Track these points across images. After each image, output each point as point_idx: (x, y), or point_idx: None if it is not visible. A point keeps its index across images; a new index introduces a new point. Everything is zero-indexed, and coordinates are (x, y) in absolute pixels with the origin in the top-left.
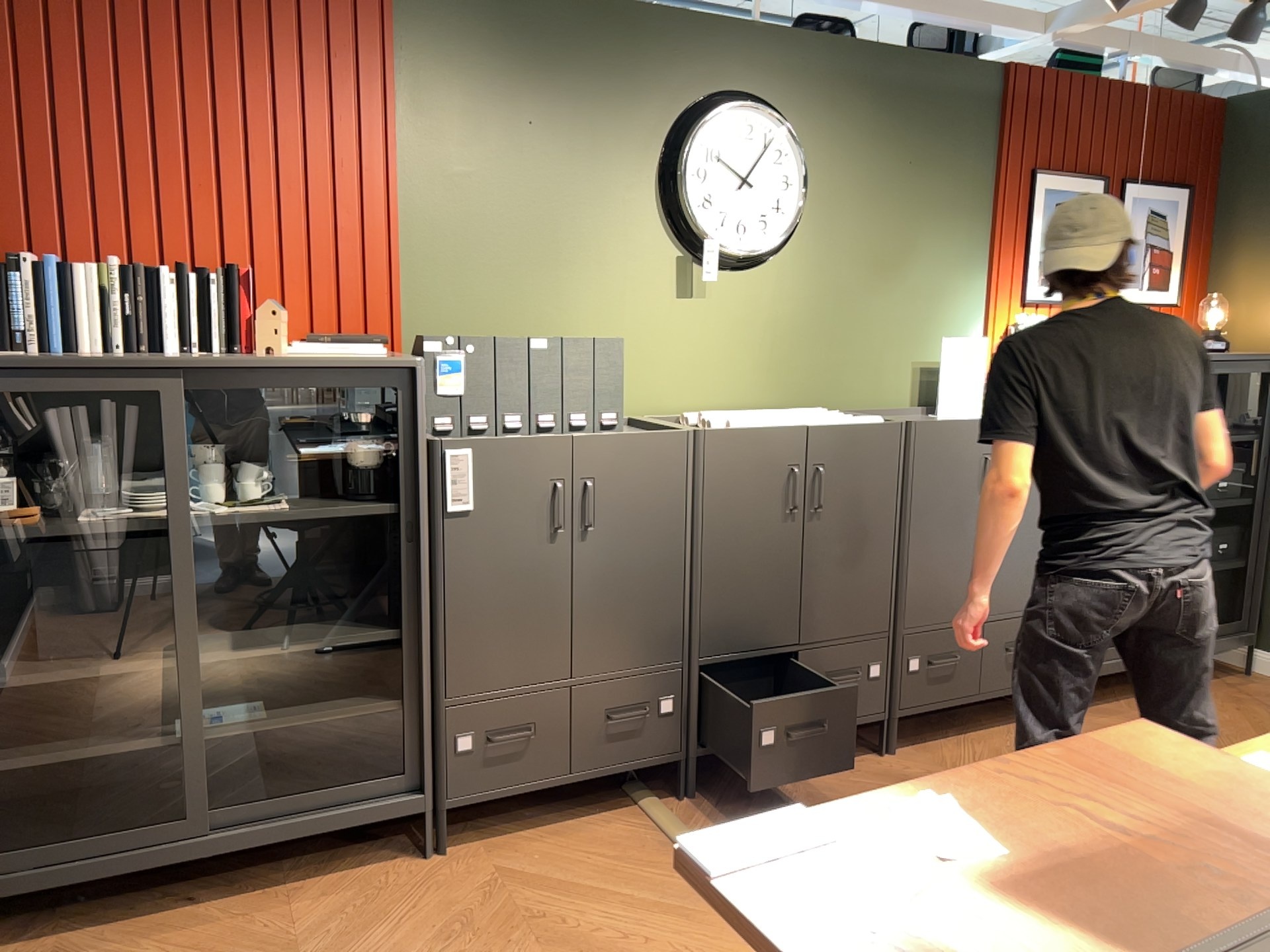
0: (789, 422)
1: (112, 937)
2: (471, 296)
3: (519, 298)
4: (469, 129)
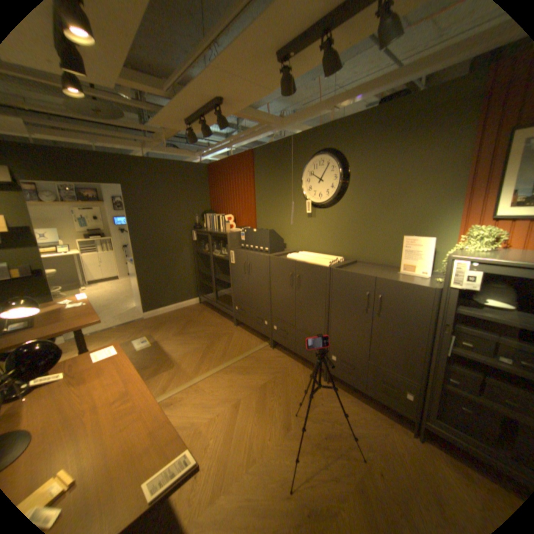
0: (300, 259)
1: (208, 311)
2: (266, 219)
3: (274, 219)
4: (265, 181)
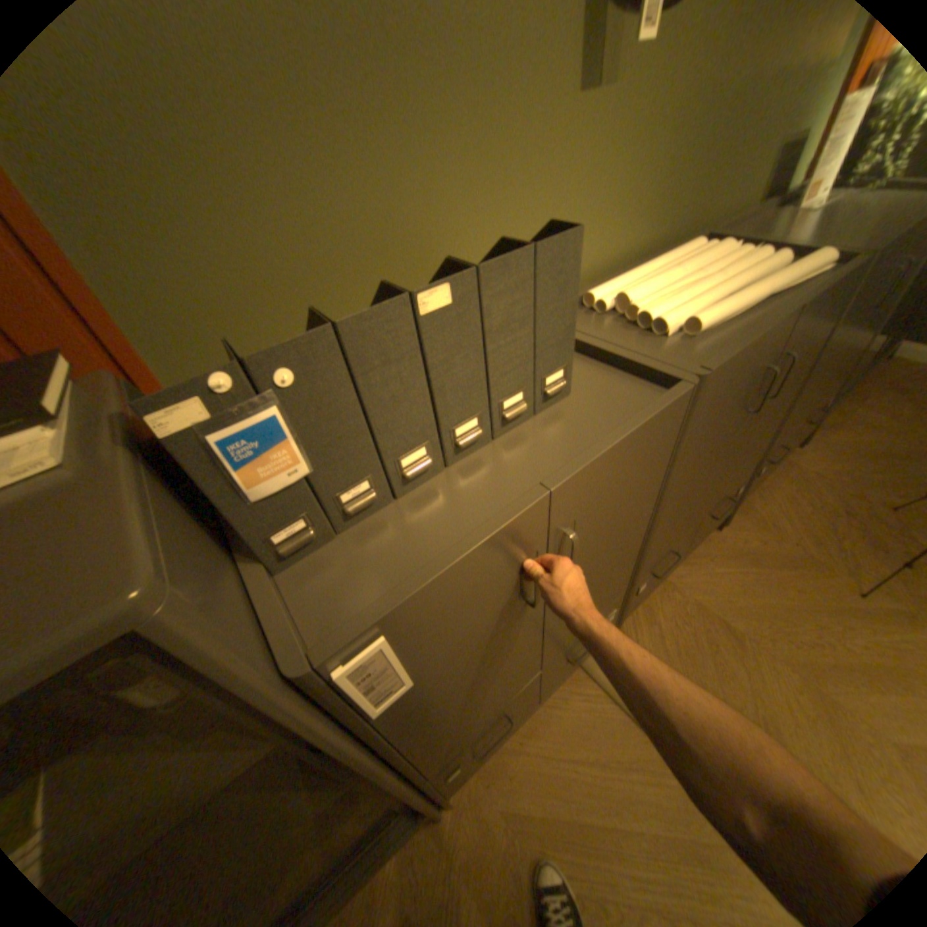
0: (757, 296)
1: None
2: (225, 175)
3: (328, 154)
4: None
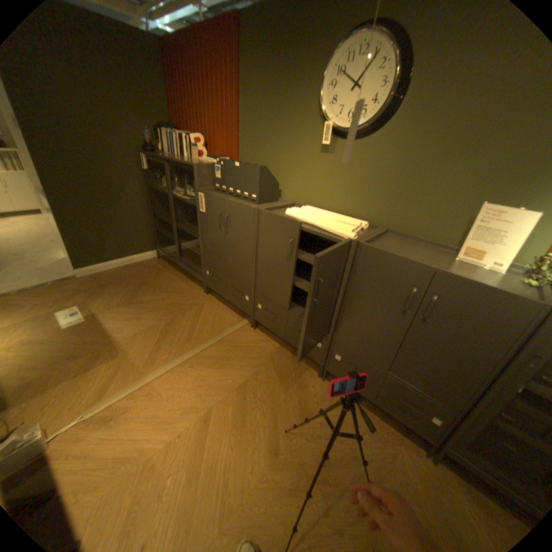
0: (307, 220)
1: (170, 270)
2: (255, 147)
3: (266, 148)
4: (257, 78)
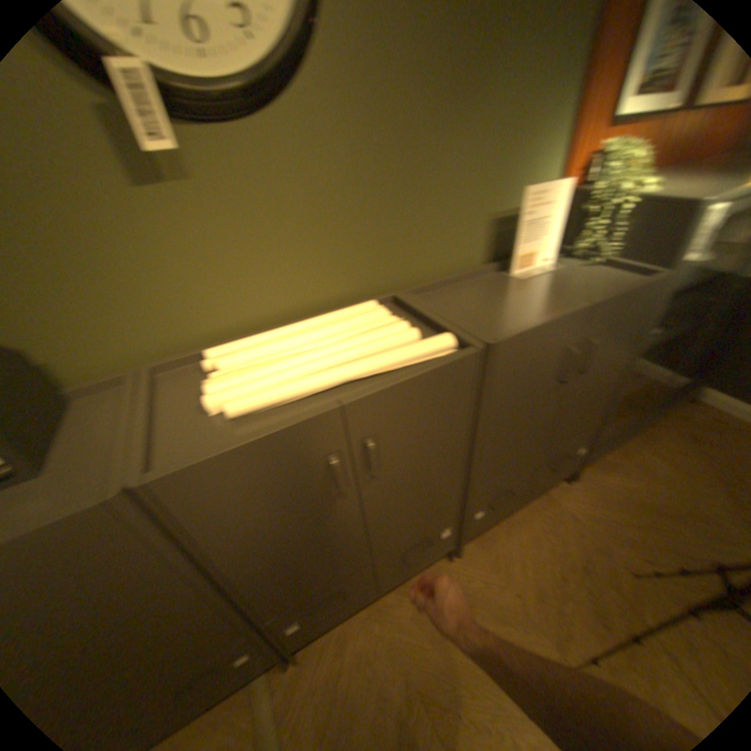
0: (322, 383)
1: None
2: None
3: None
4: None
